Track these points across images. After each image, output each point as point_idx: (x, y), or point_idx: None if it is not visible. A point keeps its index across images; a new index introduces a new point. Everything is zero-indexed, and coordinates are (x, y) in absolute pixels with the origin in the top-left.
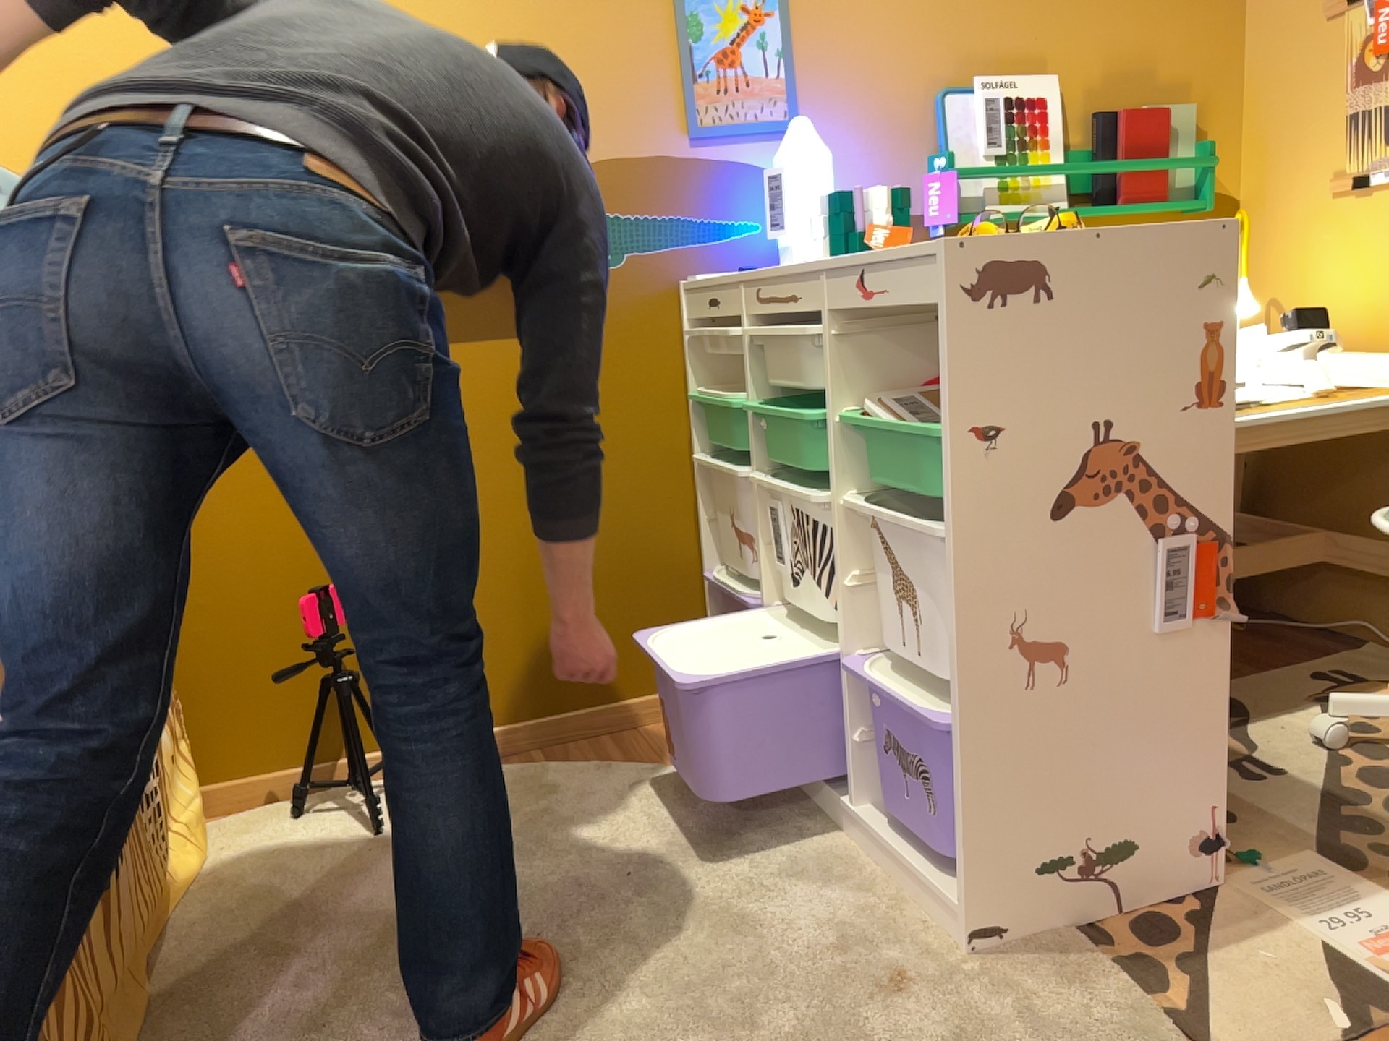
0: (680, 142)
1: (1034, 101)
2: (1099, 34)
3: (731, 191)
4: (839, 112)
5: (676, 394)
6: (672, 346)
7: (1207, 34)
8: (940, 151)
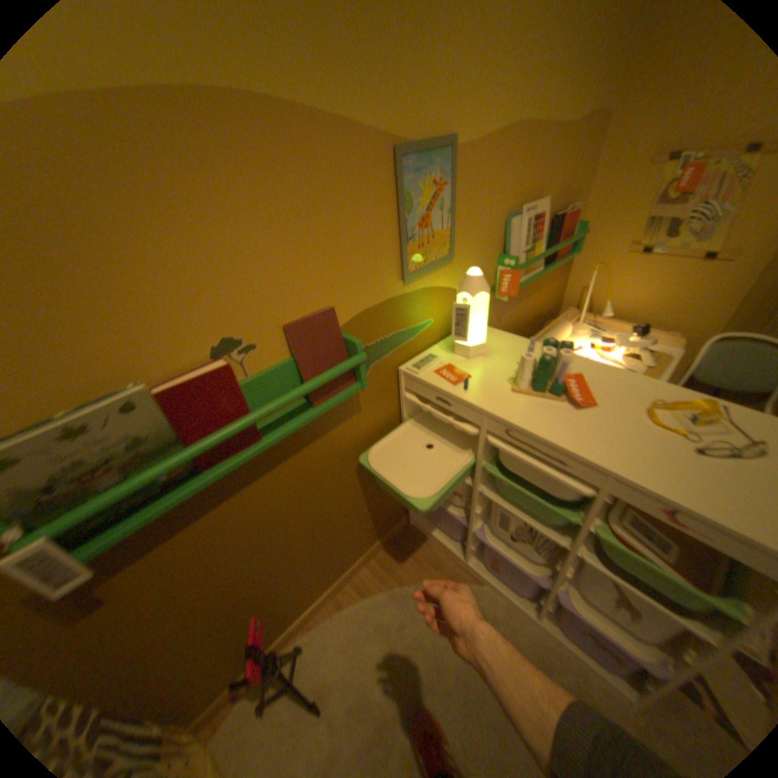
0: (398, 286)
1: (542, 214)
2: (564, 166)
3: (421, 307)
4: (469, 240)
5: (395, 420)
6: (393, 400)
7: (592, 159)
8: (503, 250)
